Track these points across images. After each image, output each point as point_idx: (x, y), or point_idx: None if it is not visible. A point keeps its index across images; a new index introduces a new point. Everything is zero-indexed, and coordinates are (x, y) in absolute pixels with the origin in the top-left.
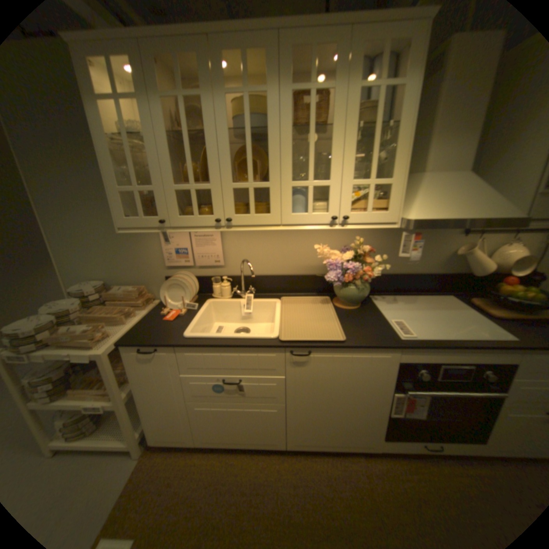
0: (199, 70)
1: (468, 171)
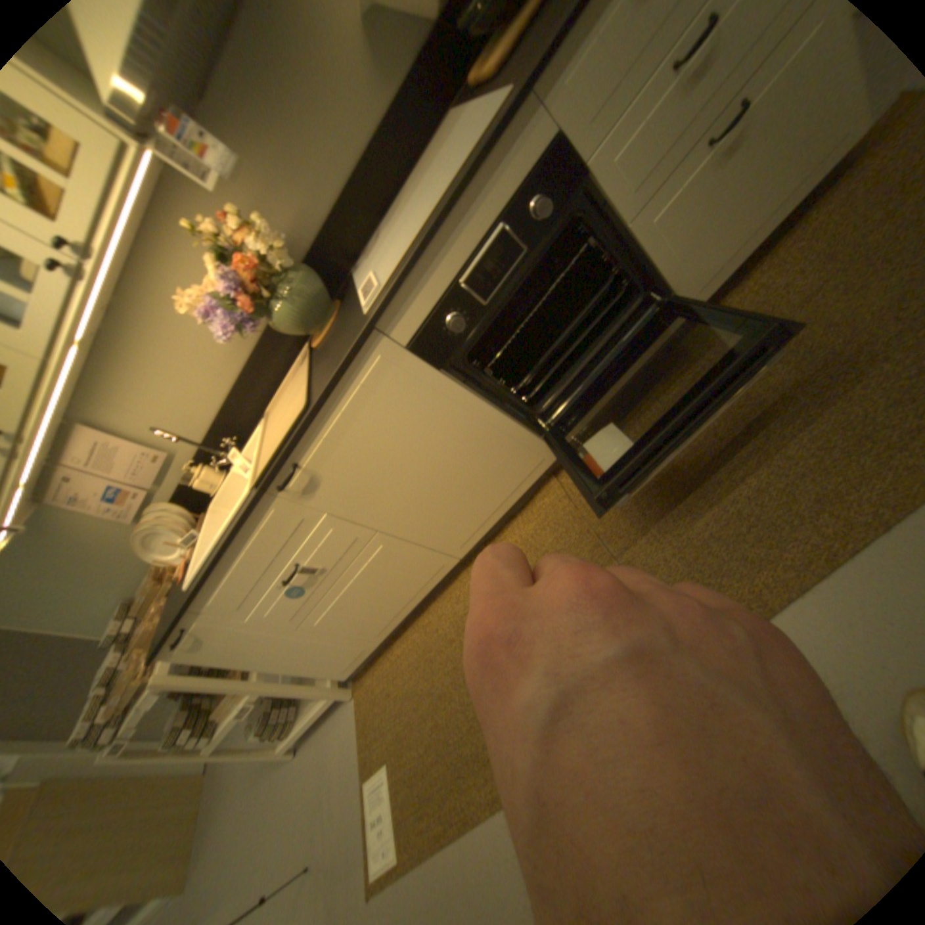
0: None
1: None
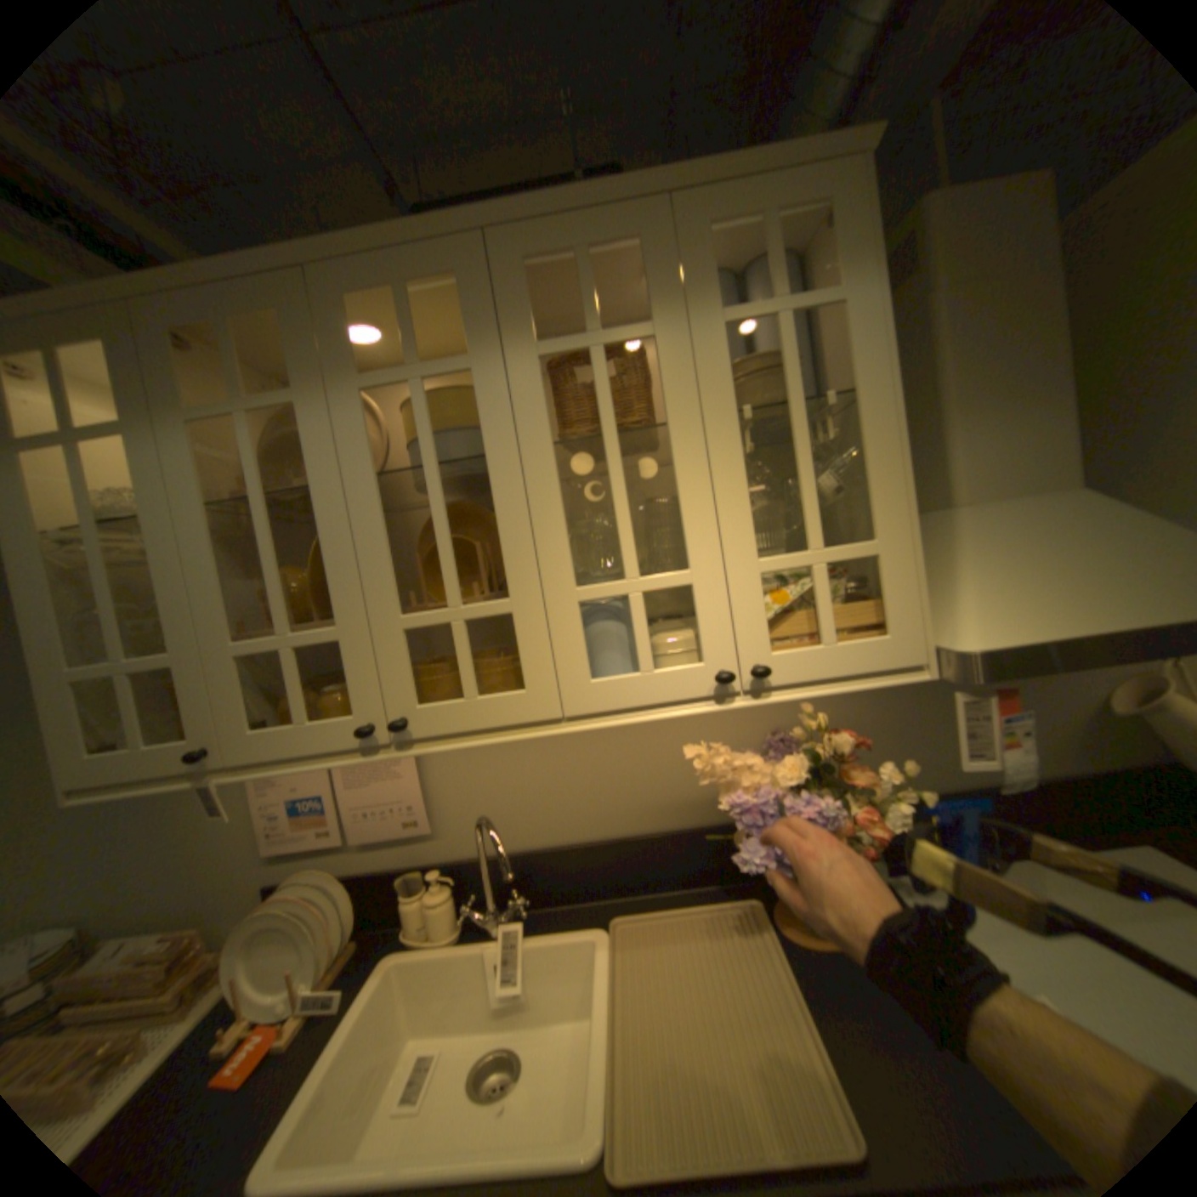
0: (285, 348)
1: (1077, 490)
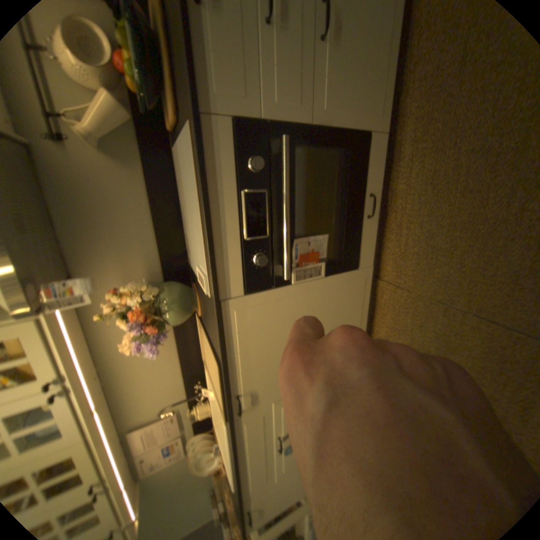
0: None
1: None
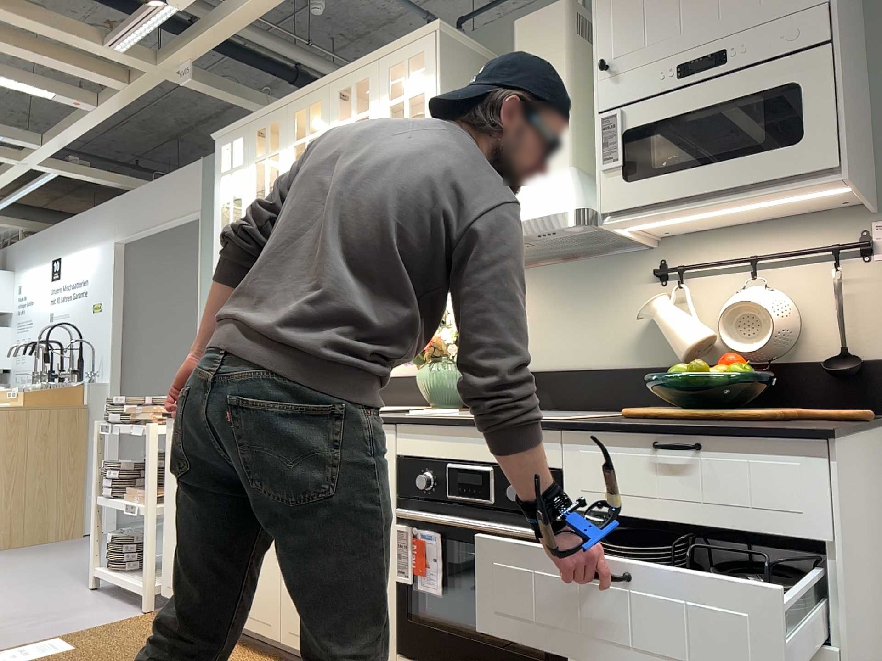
0: (280, 135)
1: (562, 168)
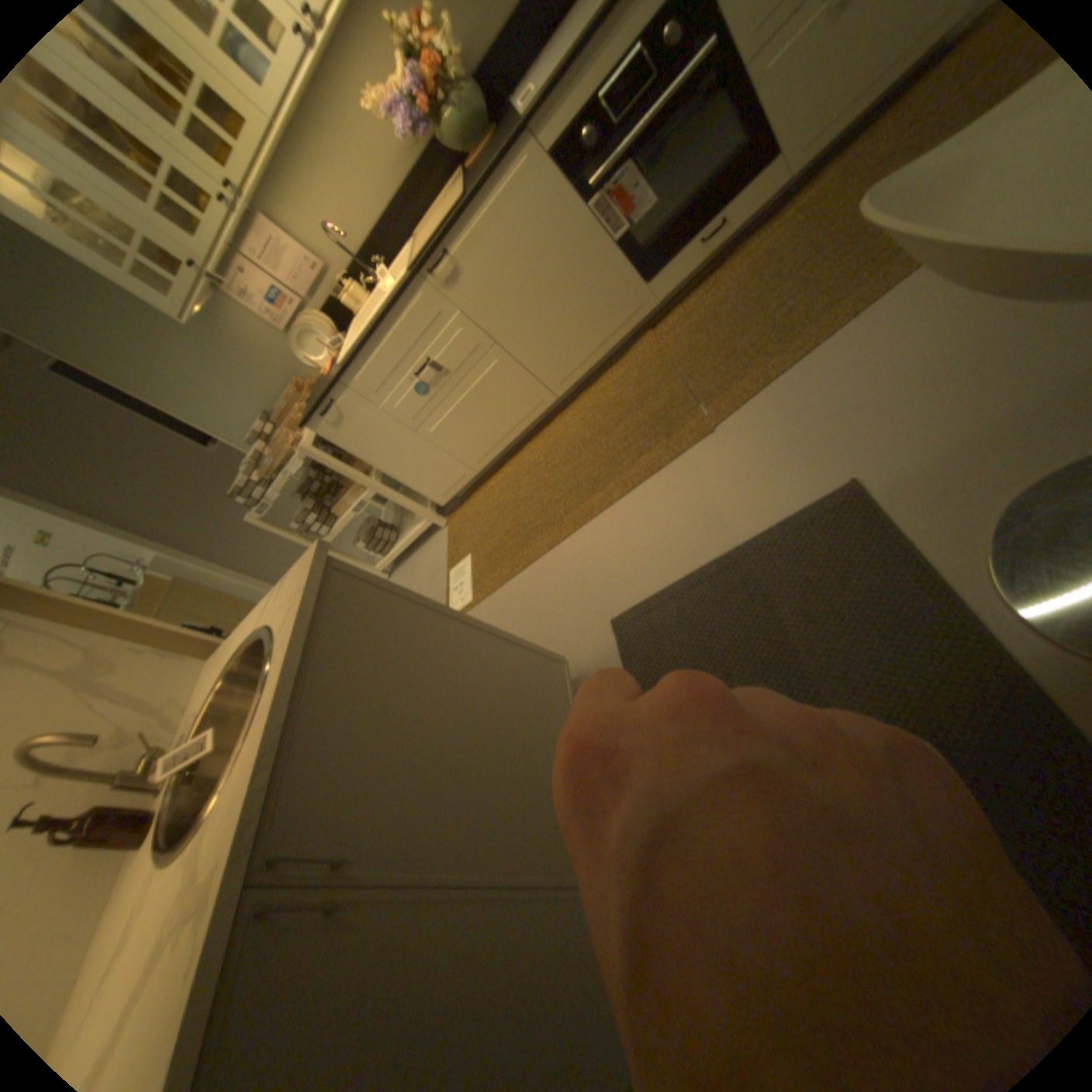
0: None
1: None
